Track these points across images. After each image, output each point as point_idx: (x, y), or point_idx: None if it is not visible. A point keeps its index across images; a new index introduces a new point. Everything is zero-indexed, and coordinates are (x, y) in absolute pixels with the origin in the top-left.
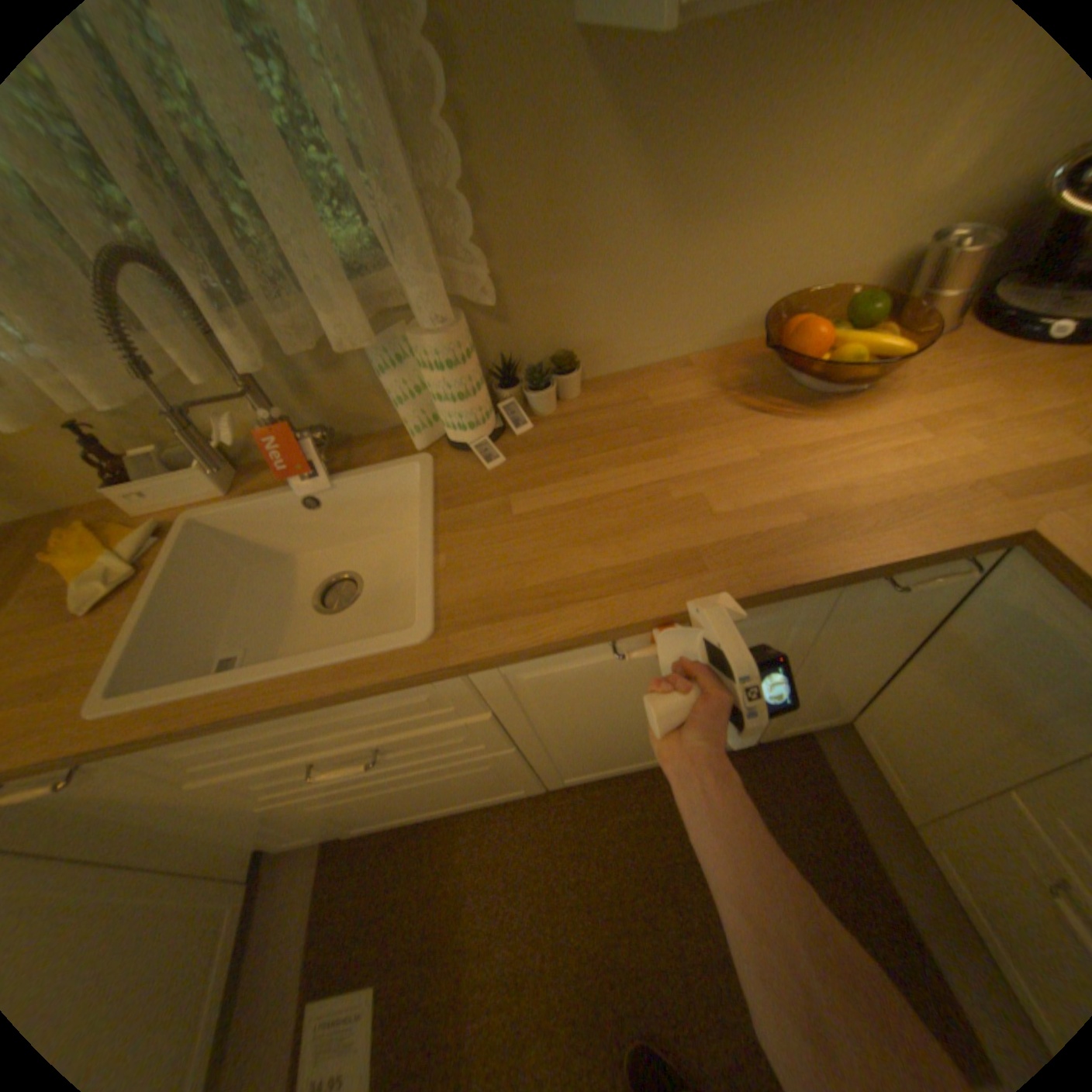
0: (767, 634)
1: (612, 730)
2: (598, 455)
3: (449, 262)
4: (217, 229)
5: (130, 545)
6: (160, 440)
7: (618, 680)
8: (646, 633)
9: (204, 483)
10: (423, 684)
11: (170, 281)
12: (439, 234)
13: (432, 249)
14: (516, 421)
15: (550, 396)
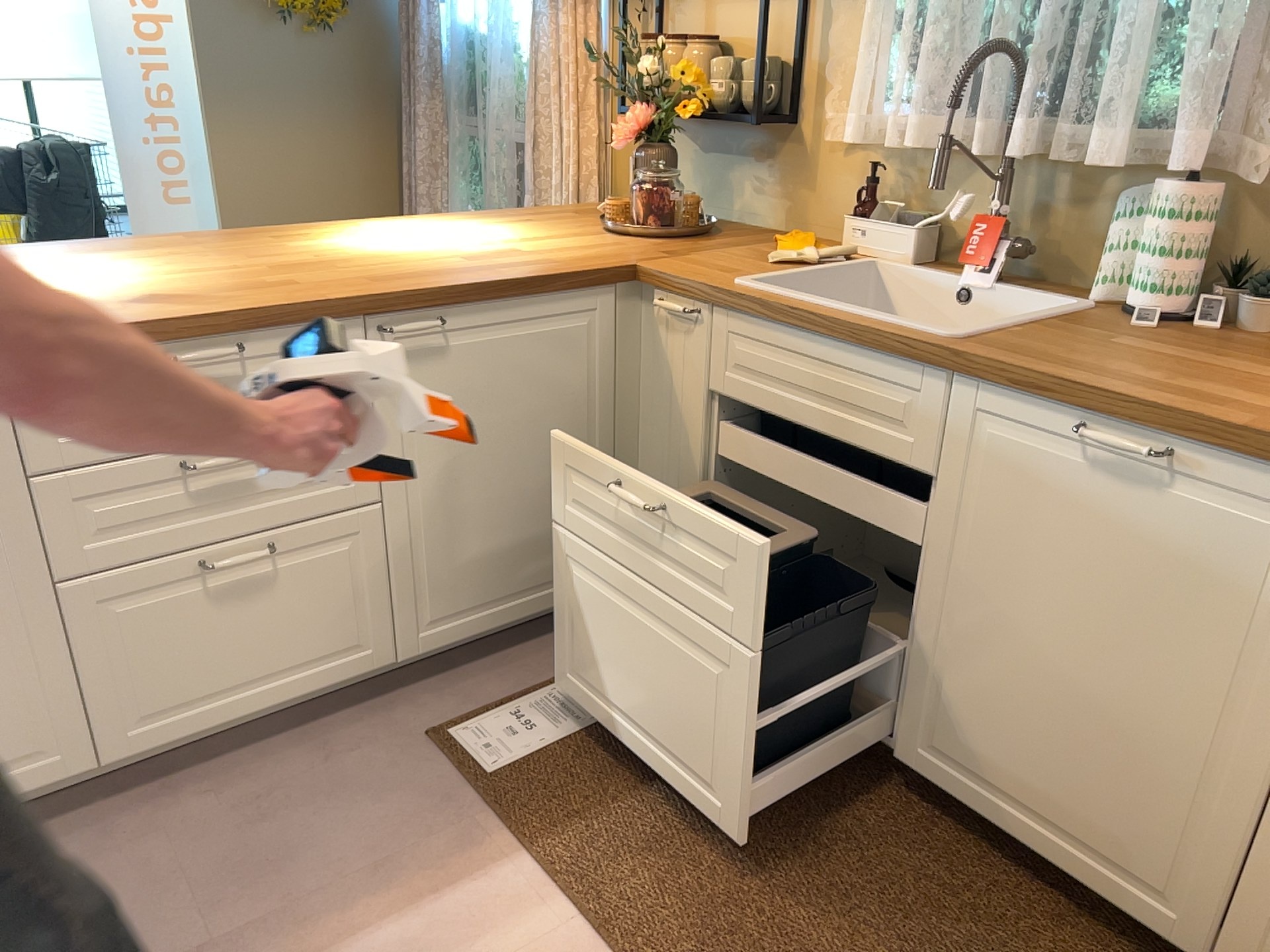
0: (1252, 548)
1: (1021, 643)
2: (1248, 358)
3: (1238, 146)
4: (1071, 60)
5: (829, 251)
6: (909, 212)
7: (1065, 513)
8: (1116, 429)
9: (907, 247)
10: (920, 361)
11: (1016, 86)
12: (1247, 122)
13: (1224, 124)
14: (1201, 317)
15: (1259, 310)
